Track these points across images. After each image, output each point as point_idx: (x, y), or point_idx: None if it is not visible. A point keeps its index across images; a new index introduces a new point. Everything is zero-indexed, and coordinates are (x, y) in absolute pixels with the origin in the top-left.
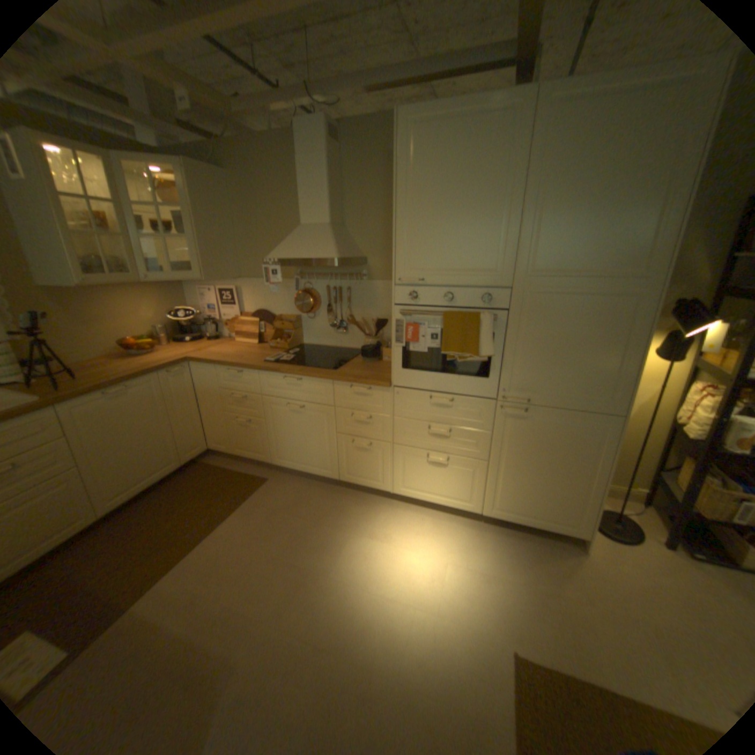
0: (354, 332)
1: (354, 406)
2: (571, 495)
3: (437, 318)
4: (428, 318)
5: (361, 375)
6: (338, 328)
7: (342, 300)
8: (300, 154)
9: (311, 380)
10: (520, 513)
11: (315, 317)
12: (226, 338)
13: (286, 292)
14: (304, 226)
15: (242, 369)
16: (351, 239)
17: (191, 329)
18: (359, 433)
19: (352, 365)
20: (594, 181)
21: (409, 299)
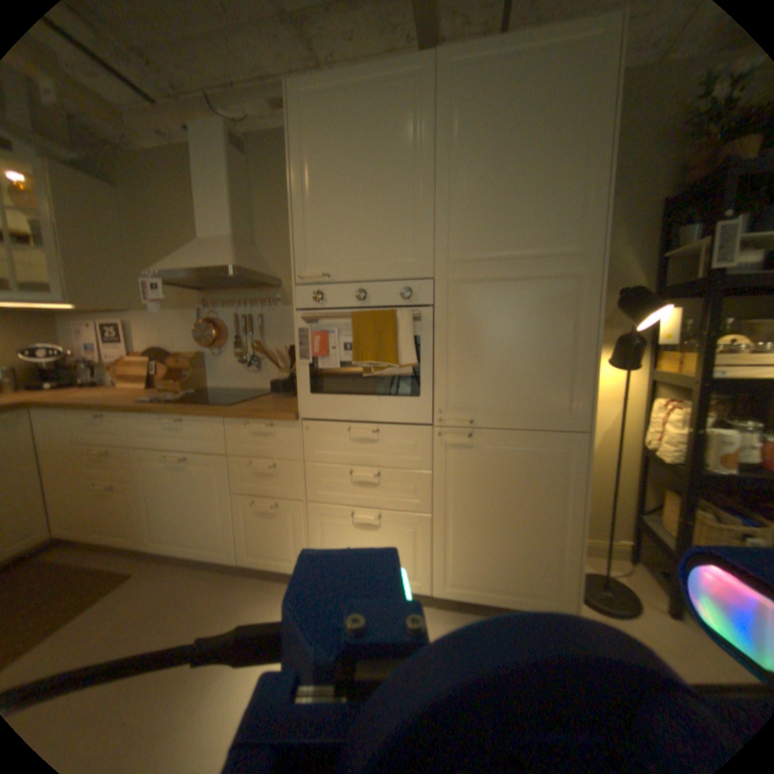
0: (270, 369)
1: (252, 454)
2: (544, 553)
3: (351, 323)
4: (339, 323)
5: (262, 410)
6: (250, 366)
7: (254, 331)
8: (195, 160)
9: (195, 422)
10: (483, 590)
11: (222, 355)
12: (108, 389)
13: (186, 326)
14: (201, 240)
15: (101, 415)
16: (263, 260)
17: (59, 378)
18: (261, 492)
19: (256, 403)
20: (510, 147)
21: (315, 301)
